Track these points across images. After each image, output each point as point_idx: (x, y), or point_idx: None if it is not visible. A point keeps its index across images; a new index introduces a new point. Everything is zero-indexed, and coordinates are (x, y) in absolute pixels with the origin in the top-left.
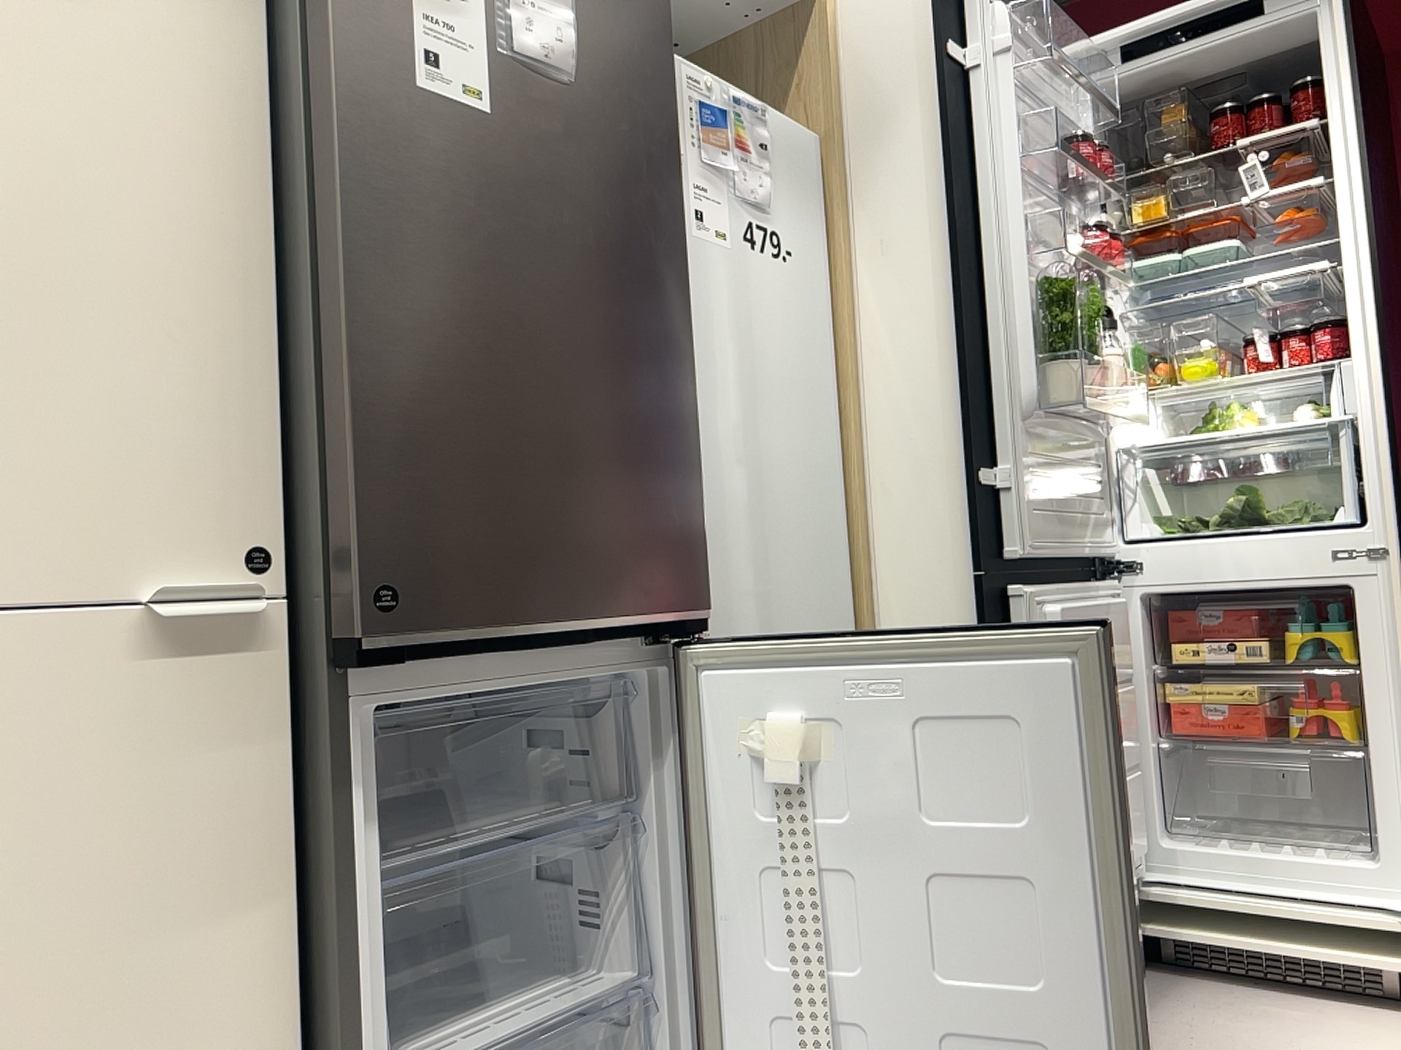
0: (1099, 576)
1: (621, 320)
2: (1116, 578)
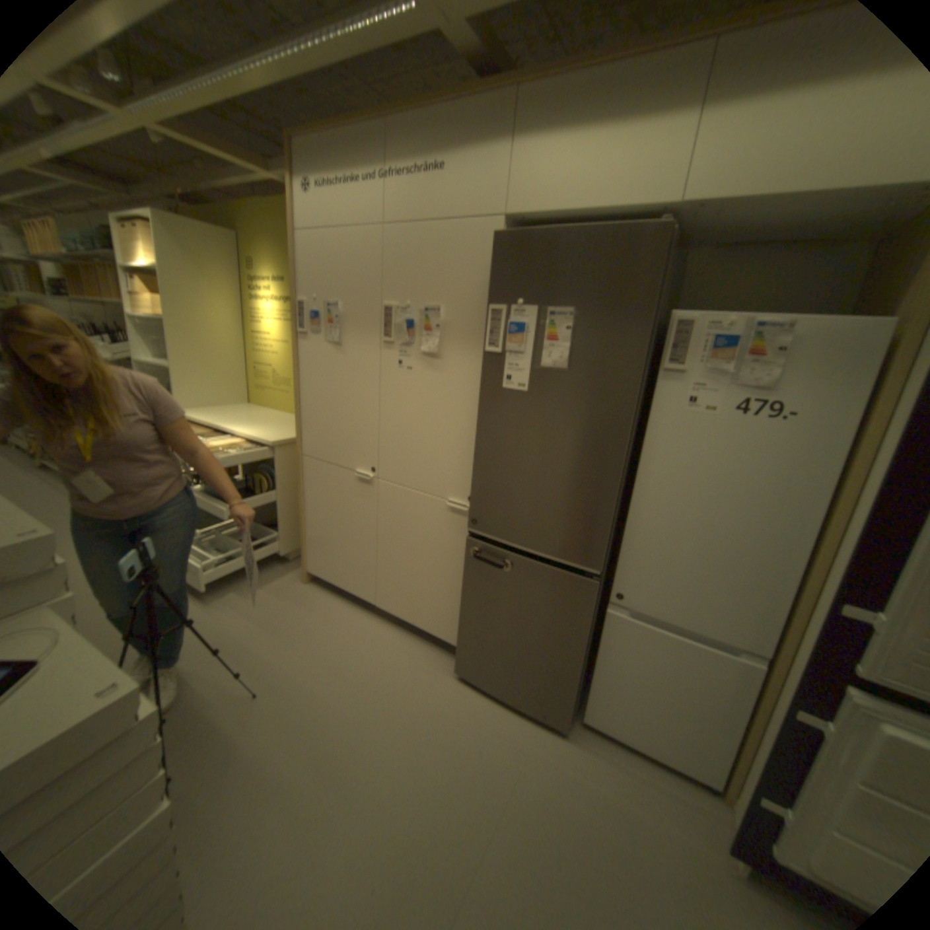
0: None
1: (575, 459)
2: None
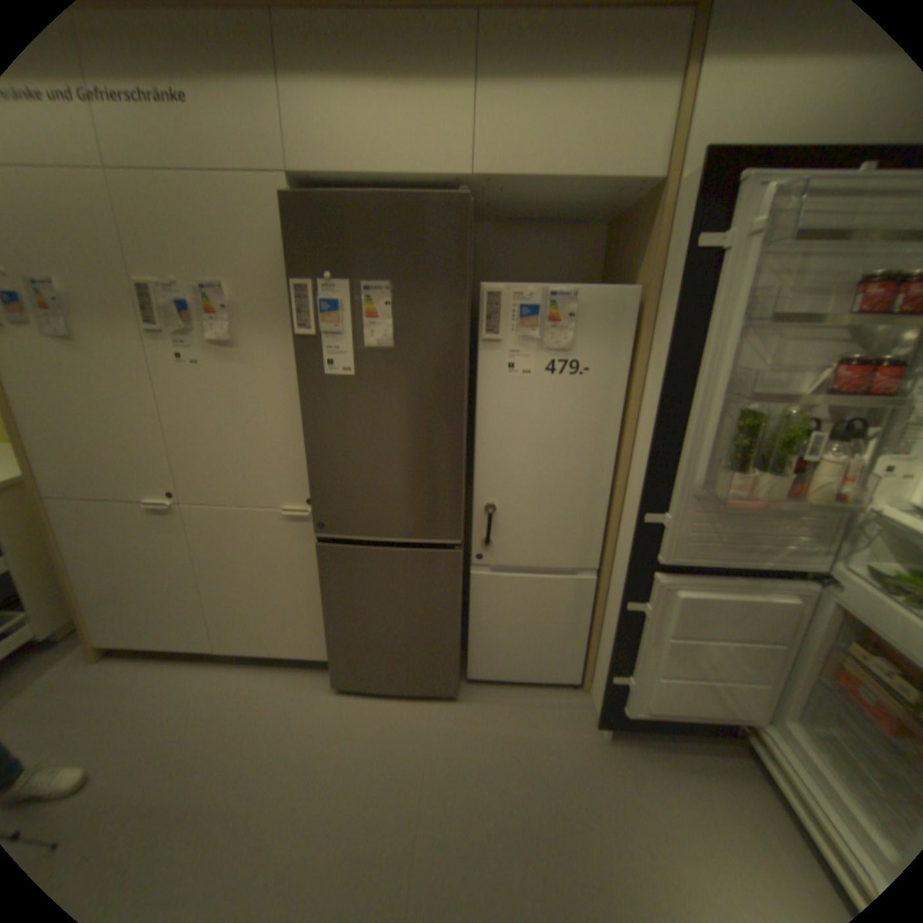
0: (813, 577)
1: (418, 439)
2: (825, 584)
